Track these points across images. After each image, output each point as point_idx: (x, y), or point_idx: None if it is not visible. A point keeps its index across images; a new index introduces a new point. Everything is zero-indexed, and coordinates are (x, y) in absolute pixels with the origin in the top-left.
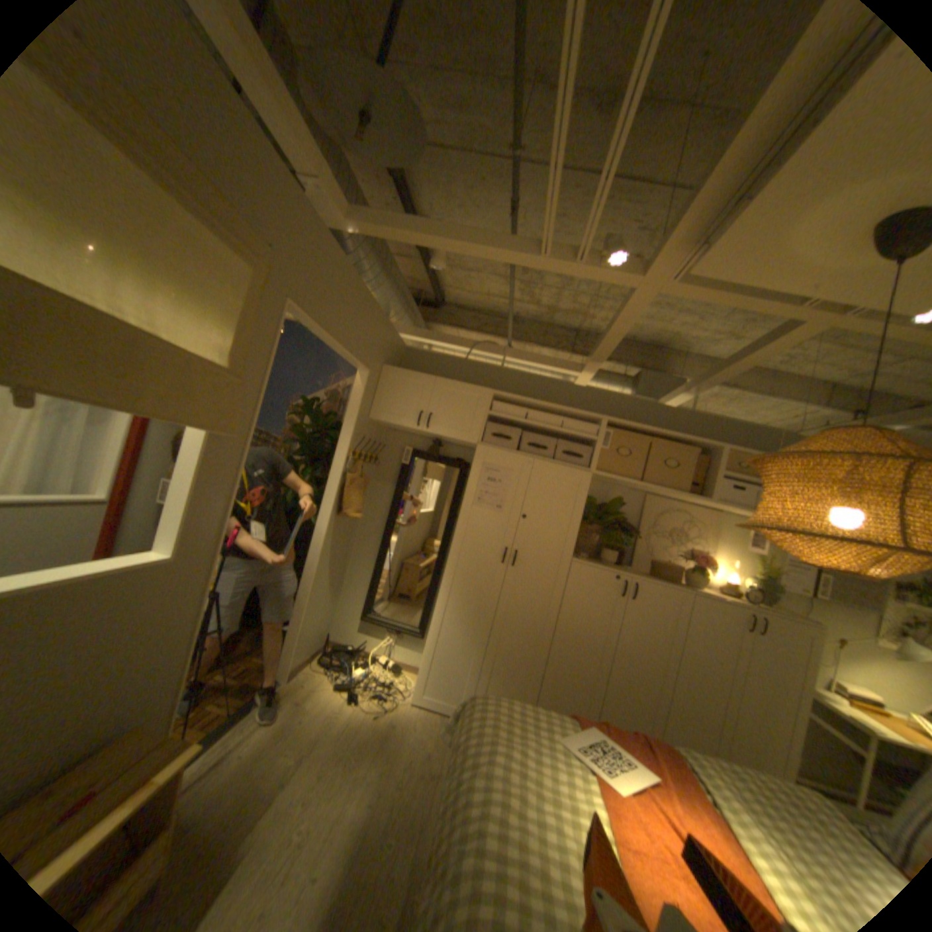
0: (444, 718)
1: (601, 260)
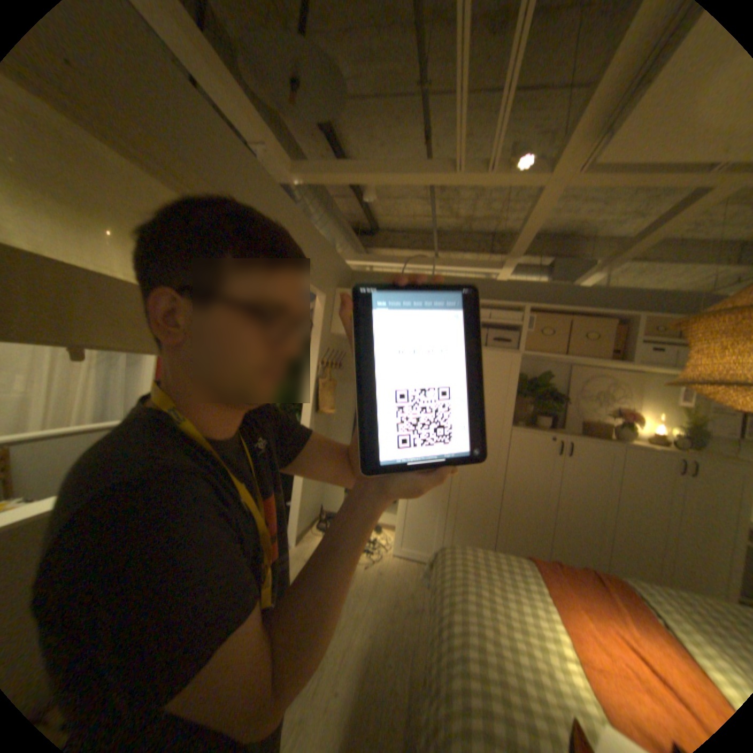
0: (420, 564)
1: (510, 166)
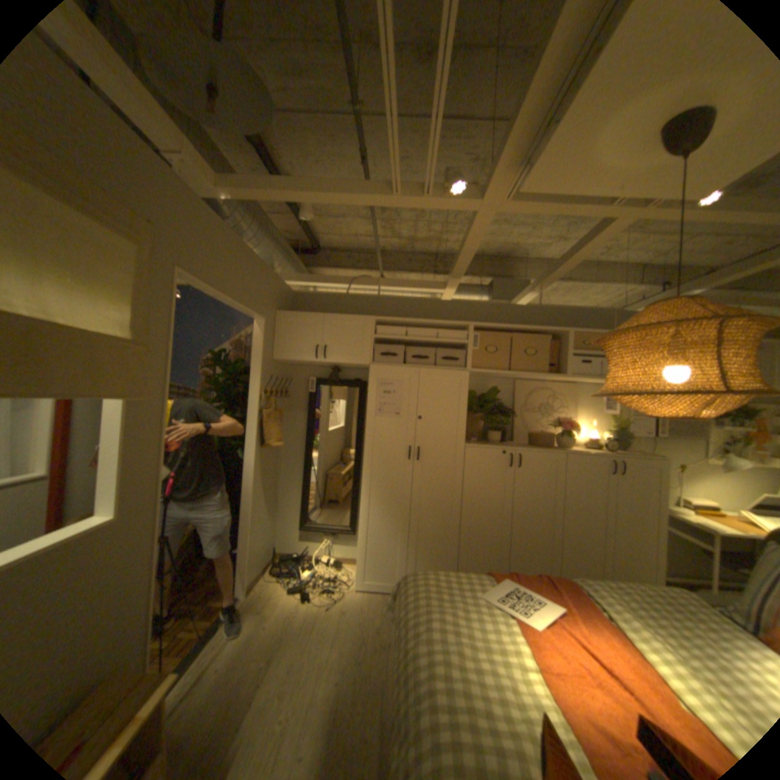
0: (384, 595)
1: (444, 191)
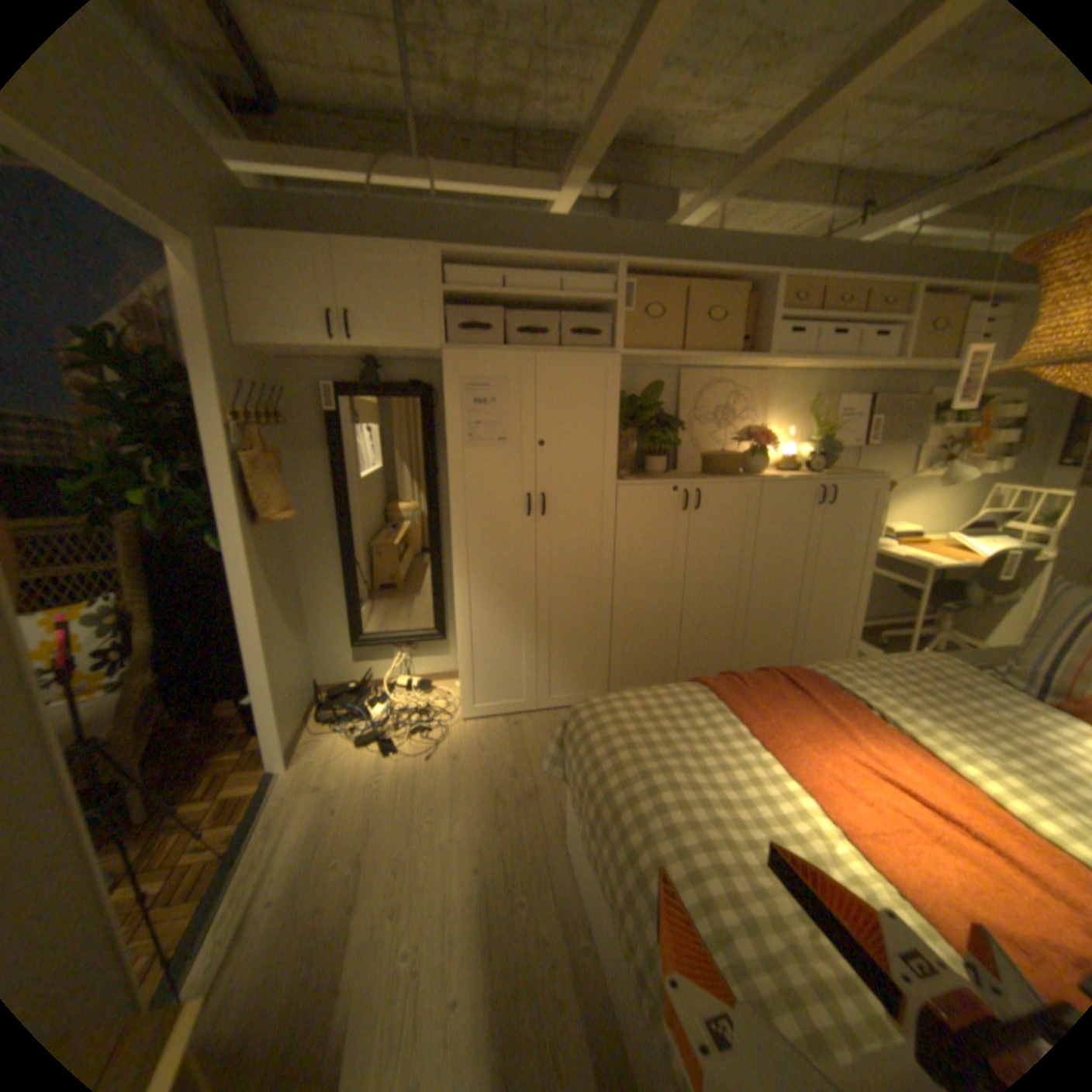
0: (508, 715)
1: None
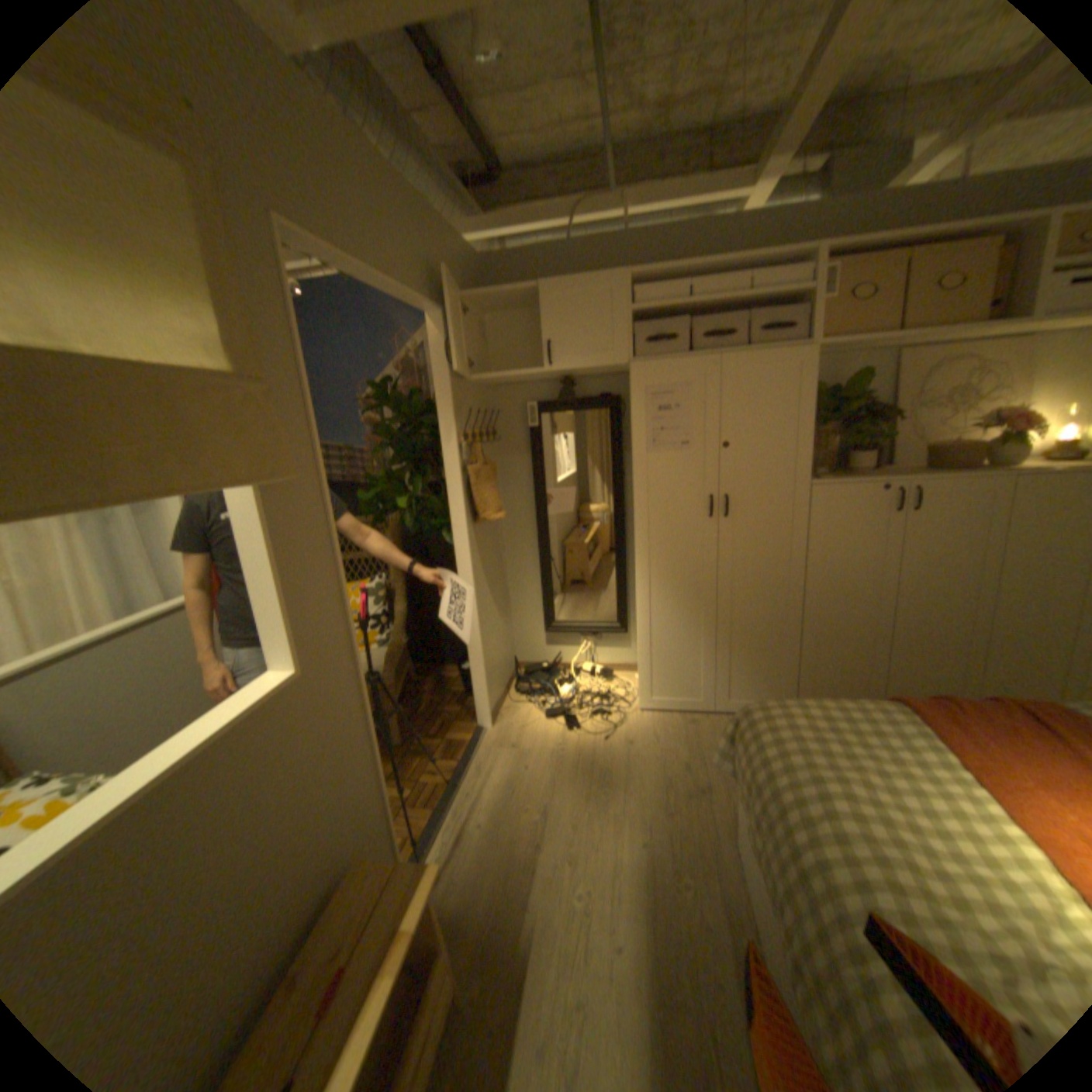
0: (685, 714)
1: None
